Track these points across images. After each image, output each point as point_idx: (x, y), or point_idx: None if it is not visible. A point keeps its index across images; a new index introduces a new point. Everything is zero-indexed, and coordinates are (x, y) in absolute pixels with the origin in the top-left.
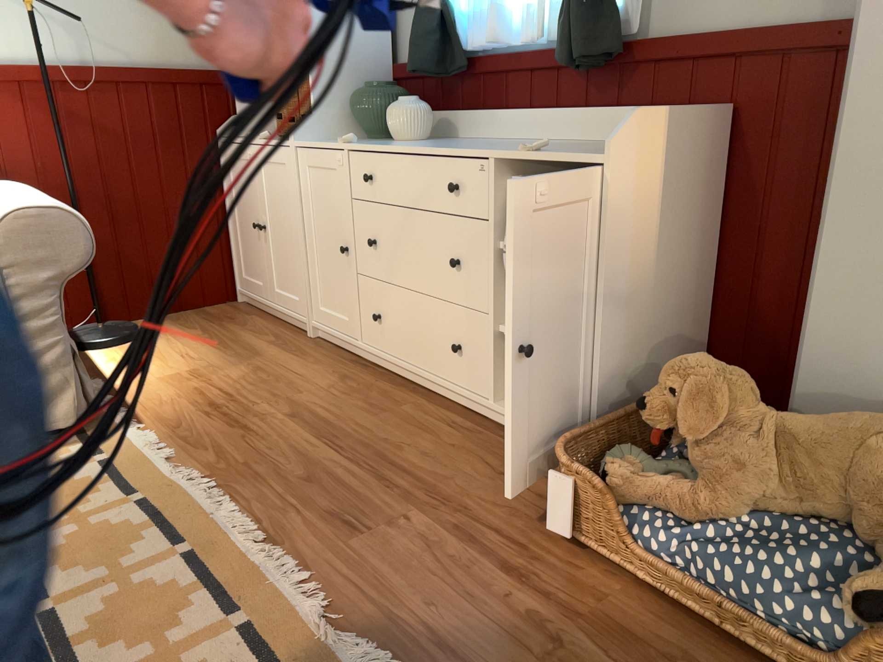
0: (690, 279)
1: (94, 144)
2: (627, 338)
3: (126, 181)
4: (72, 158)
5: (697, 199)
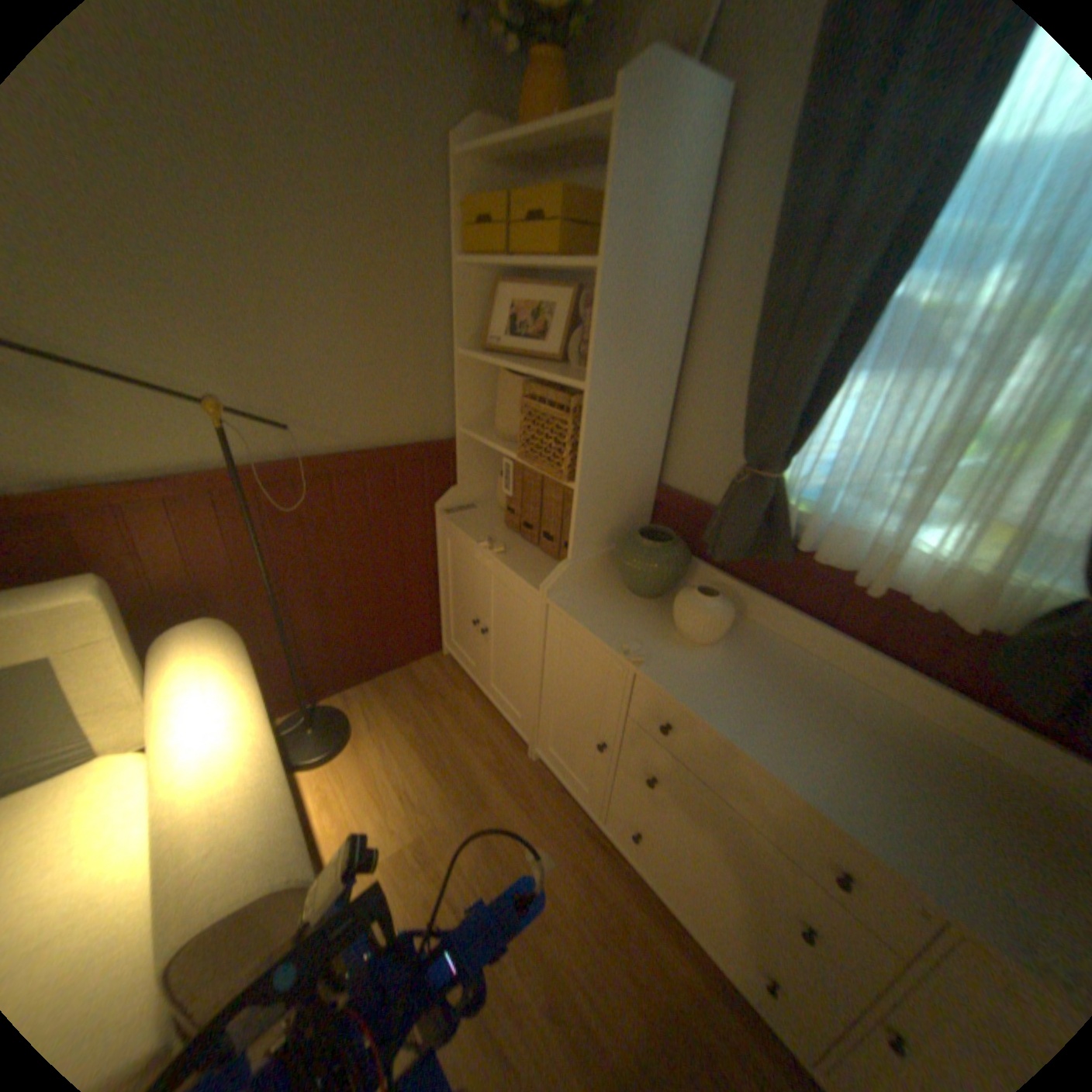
0: None
1: (300, 539)
2: None
3: (337, 568)
4: (275, 558)
5: None
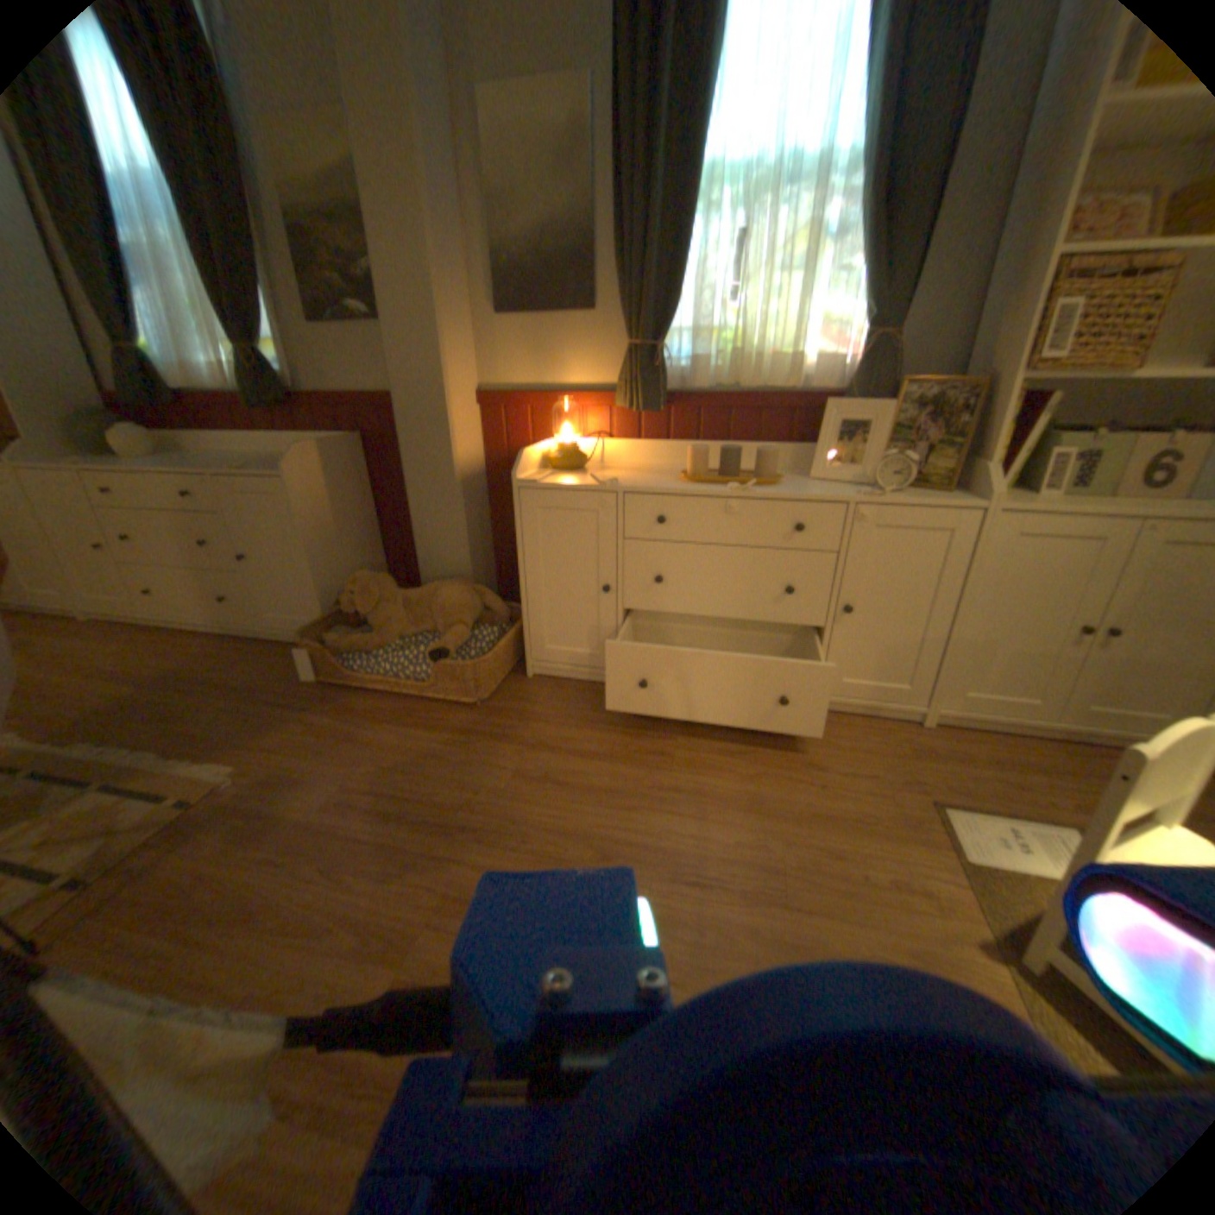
0: (364, 532)
1: None
2: (331, 571)
3: None
4: None
5: (355, 487)
